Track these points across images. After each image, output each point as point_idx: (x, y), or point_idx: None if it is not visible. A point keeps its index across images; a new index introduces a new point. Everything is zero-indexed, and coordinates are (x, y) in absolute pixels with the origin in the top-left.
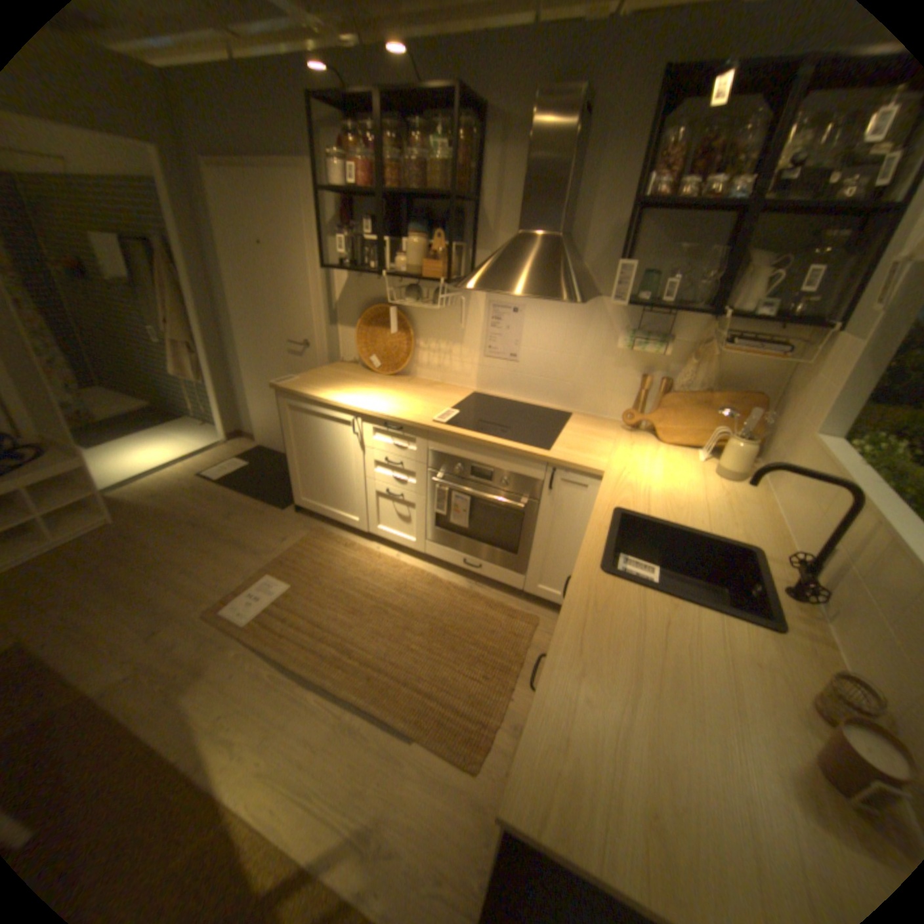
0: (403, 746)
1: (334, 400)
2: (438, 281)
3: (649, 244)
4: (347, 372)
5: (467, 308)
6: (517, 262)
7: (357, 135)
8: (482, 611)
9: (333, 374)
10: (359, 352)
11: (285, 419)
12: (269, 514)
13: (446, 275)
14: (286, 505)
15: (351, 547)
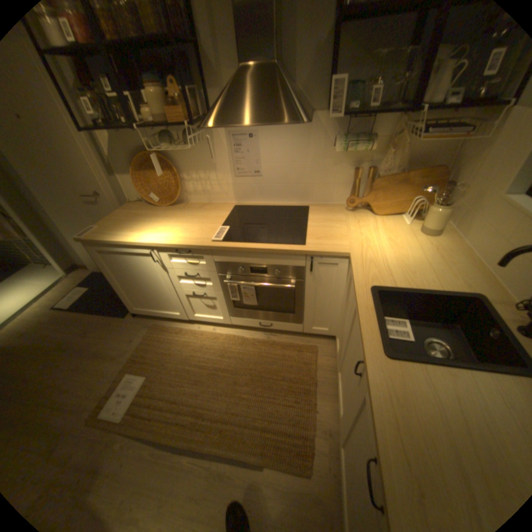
0: (257, 475)
1: (129, 241)
2: (182, 122)
3: (344, 57)
4: (134, 211)
5: (212, 140)
6: (244, 93)
7: None
8: (280, 353)
9: (123, 216)
10: (138, 193)
11: (97, 260)
12: (113, 324)
13: (187, 116)
14: (124, 314)
15: (180, 333)
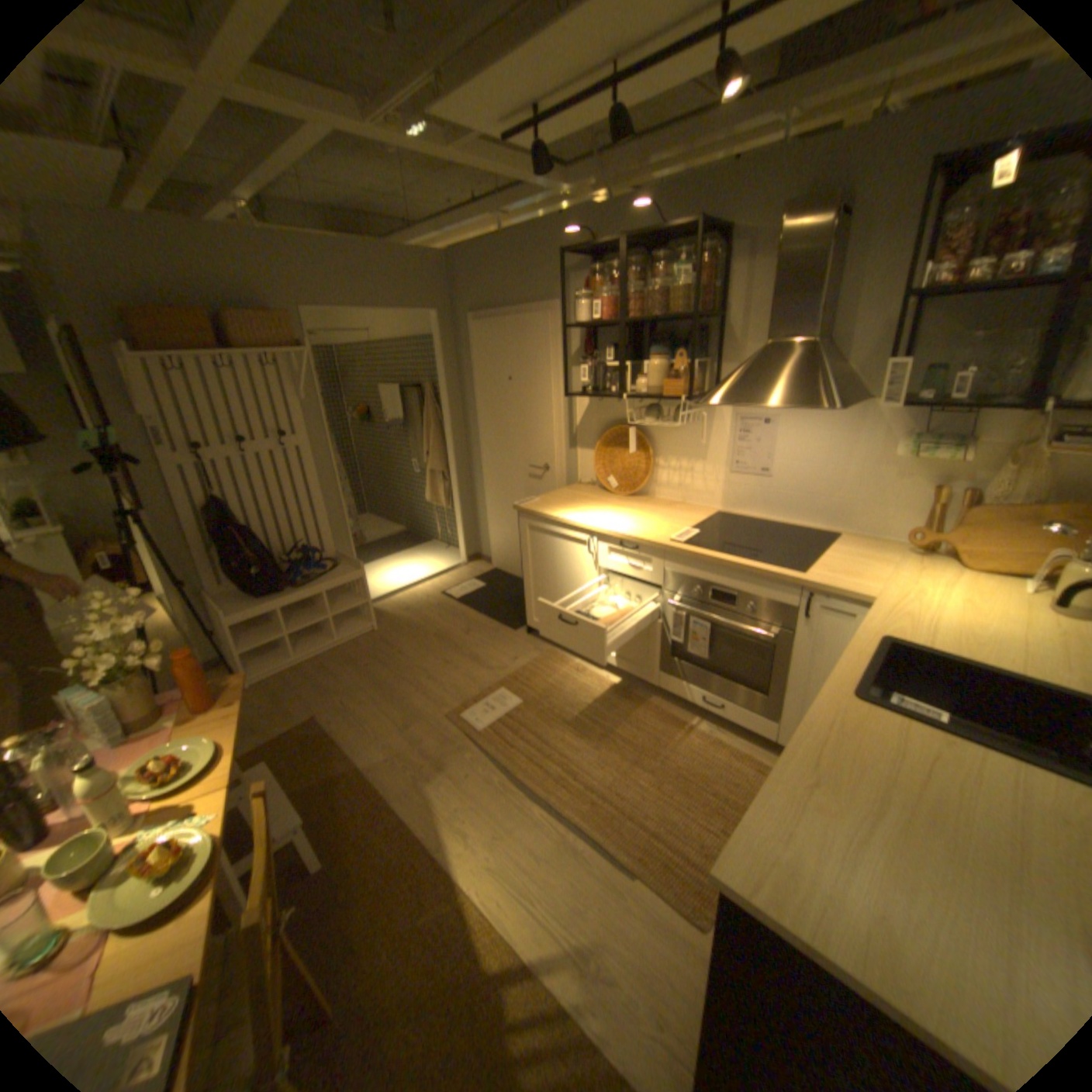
0: (627, 881)
1: (570, 520)
2: (680, 398)
3: (938, 334)
4: (584, 494)
5: (711, 422)
6: (764, 372)
7: (603, 274)
8: (723, 759)
9: (570, 496)
10: (596, 474)
11: (524, 539)
12: (502, 633)
13: (687, 392)
14: (518, 626)
15: (580, 673)
